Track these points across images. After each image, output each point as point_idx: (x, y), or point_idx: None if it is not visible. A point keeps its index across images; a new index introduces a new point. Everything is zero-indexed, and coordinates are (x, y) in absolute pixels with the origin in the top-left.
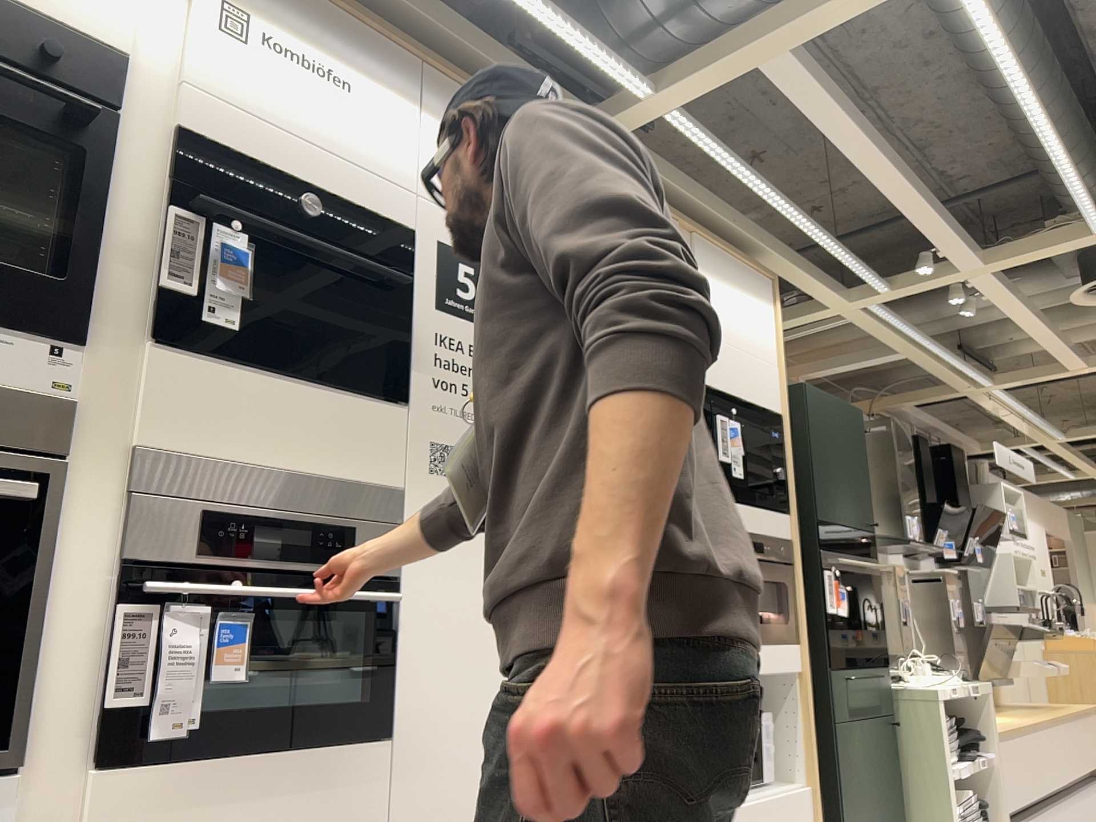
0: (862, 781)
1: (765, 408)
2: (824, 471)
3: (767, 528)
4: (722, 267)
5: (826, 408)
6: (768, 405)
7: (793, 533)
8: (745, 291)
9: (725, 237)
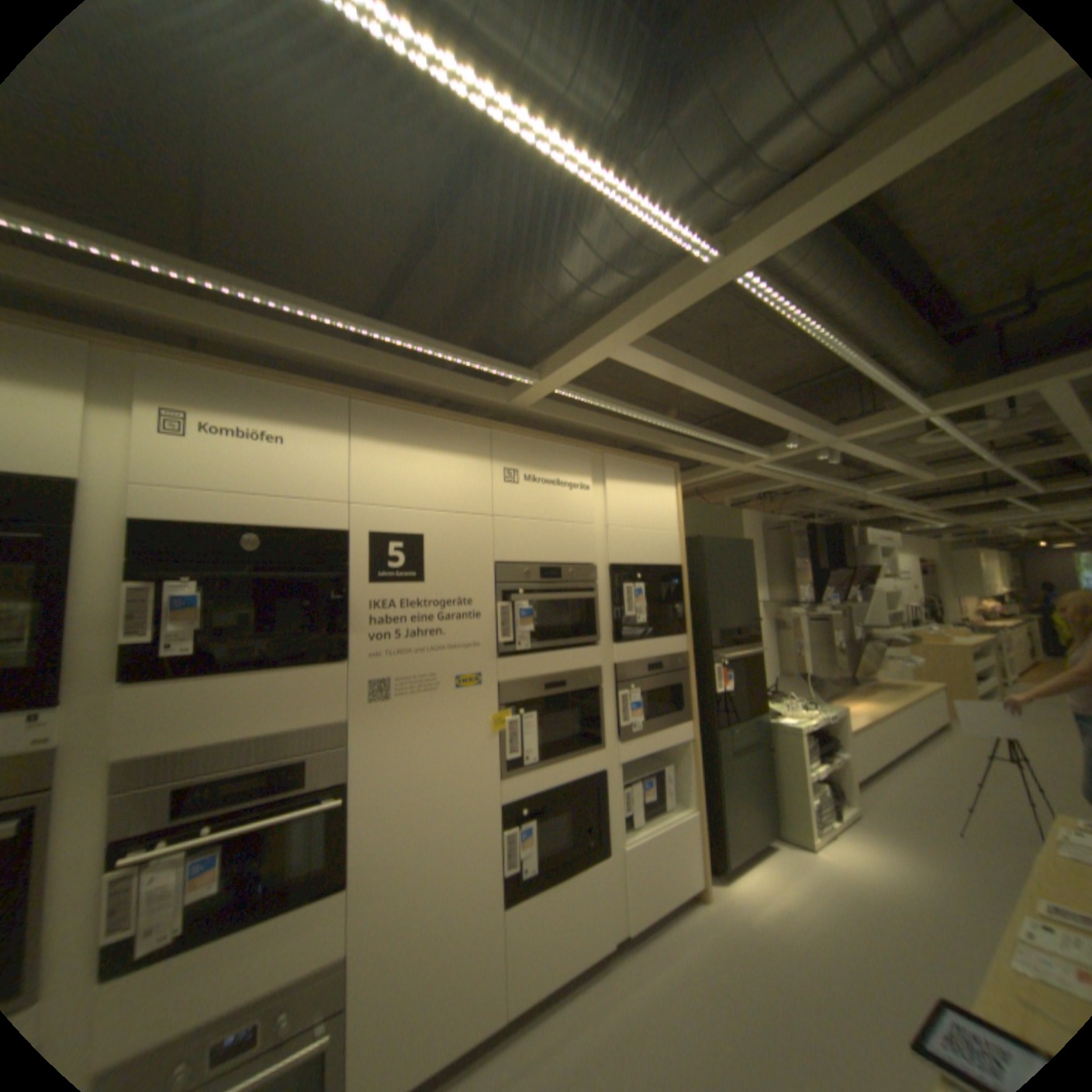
0: (742, 797)
1: (667, 565)
2: (718, 595)
3: (666, 651)
4: (630, 472)
5: (721, 548)
6: (669, 562)
7: (688, 648)
8: (649, 484)
9: (636, 444)
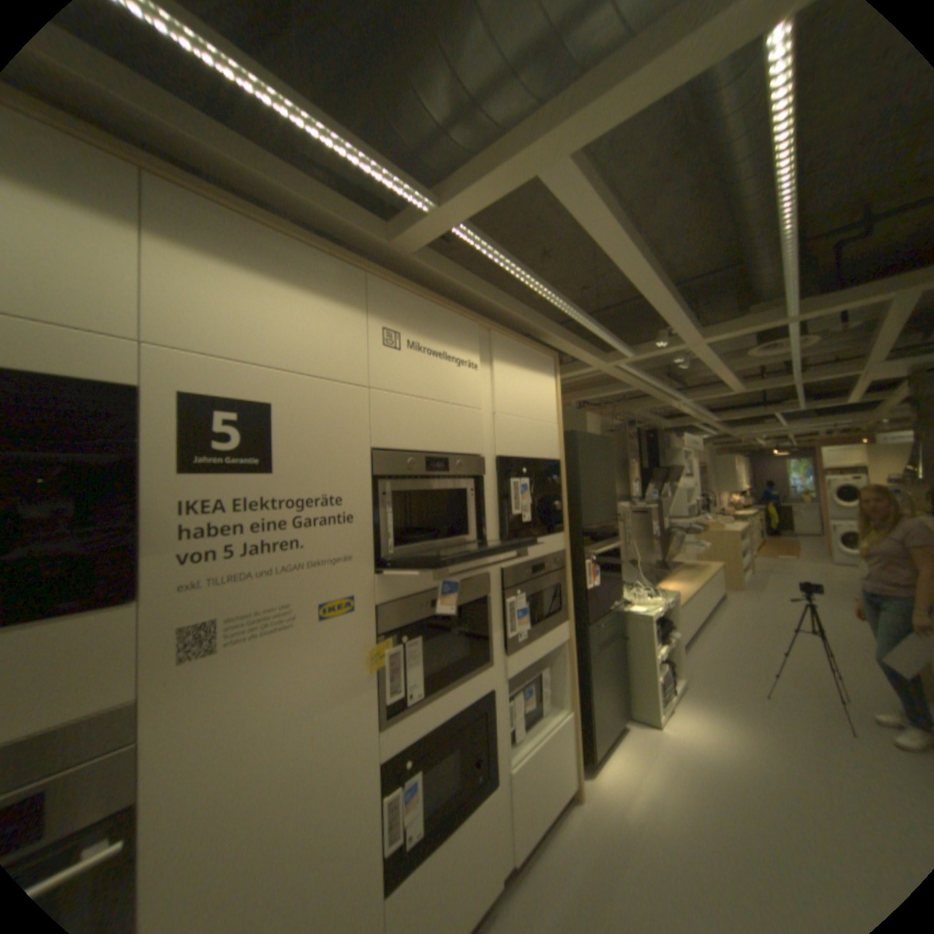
0: (605, 688)
1: (547, 459)
2: (588, 491)
3: (547, 550)
4: (517, 356)
5: (590, 445)
6: (550, 456)
7: (566, 546)
8: (534, 372)
9: (520, 327)
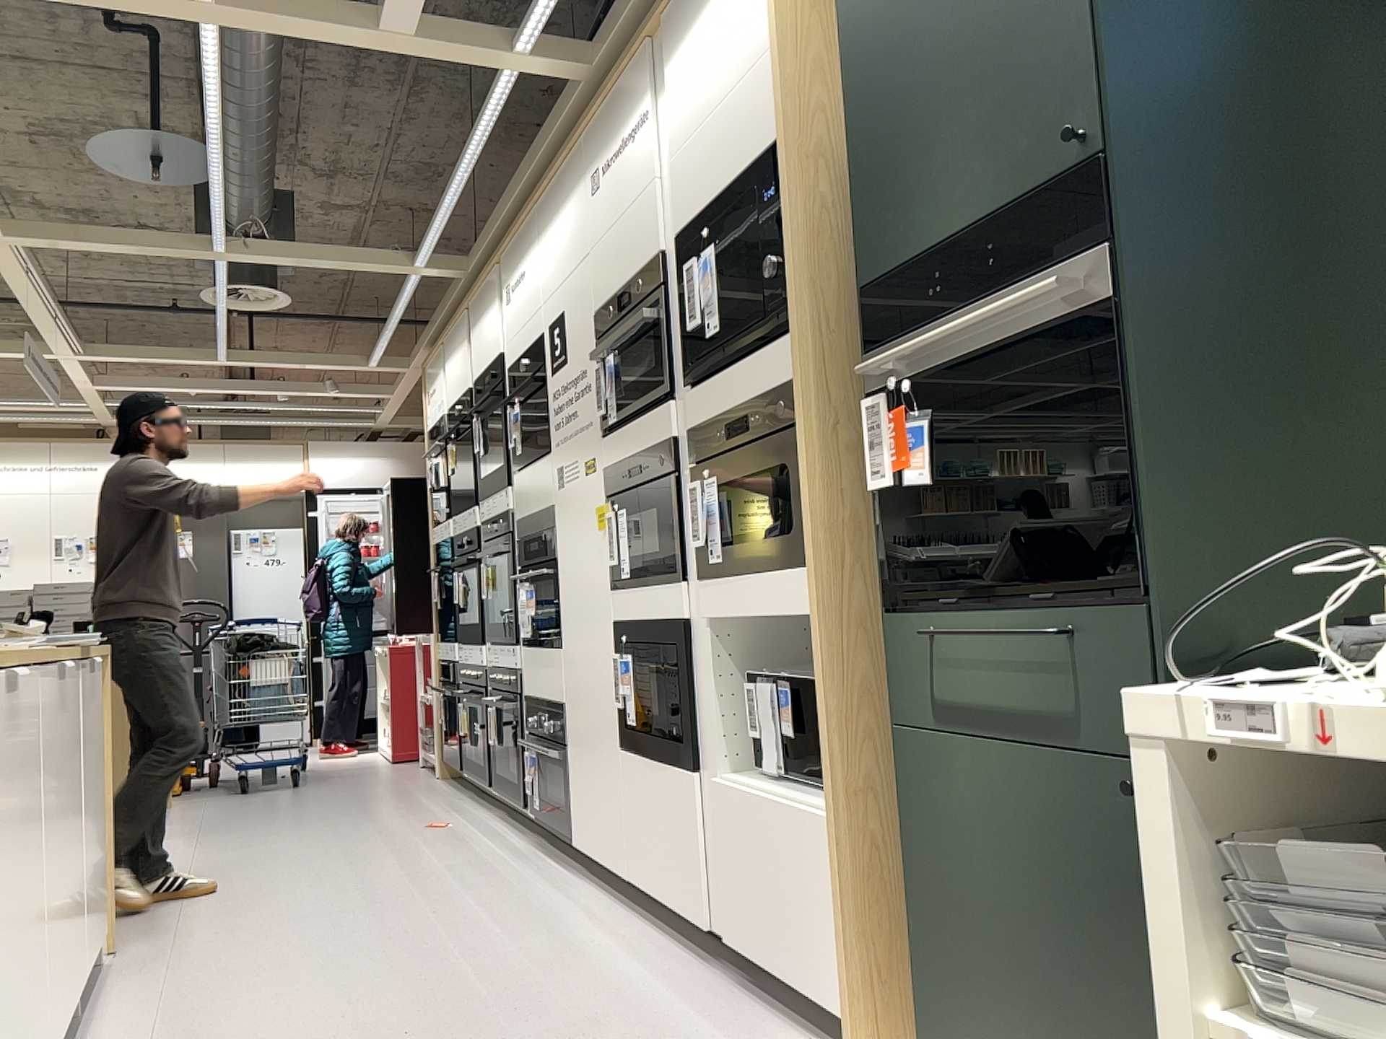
0: (992, 888)
1: (763, 158)
2: (894, 145)
3: (761, 383)
4: (693, 3)
5: None
6: (761, 148)
7: (803, 362)
8: None
9: None
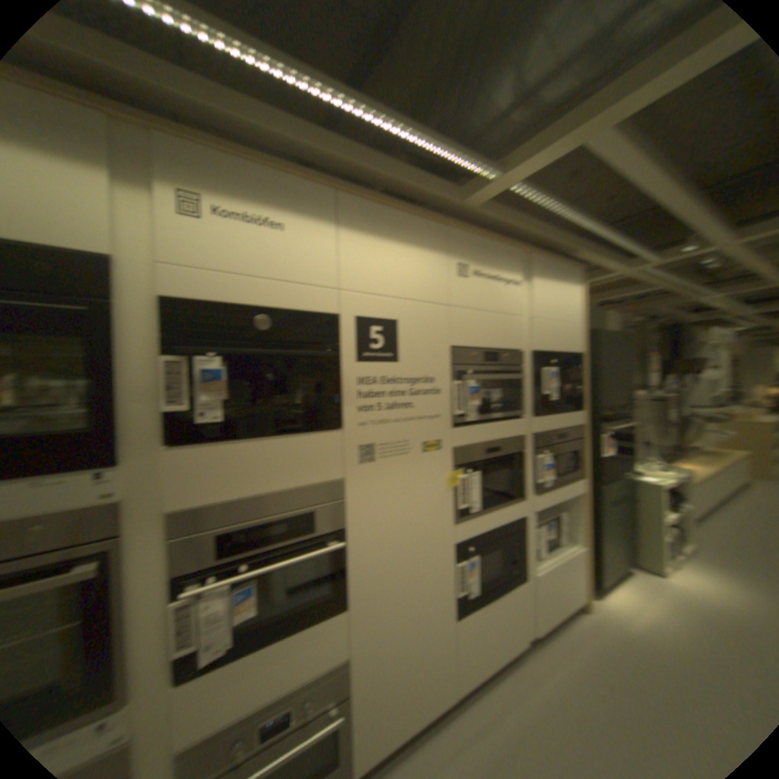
0: (616, 536)
1: (574, 352)
2: (609, 379)
3: (571, 423)
4: (552, 271)
5: (613, 340)
6: (576, 350)
7: (587, 421)
8: (565, 282)
9: (554, 246)
